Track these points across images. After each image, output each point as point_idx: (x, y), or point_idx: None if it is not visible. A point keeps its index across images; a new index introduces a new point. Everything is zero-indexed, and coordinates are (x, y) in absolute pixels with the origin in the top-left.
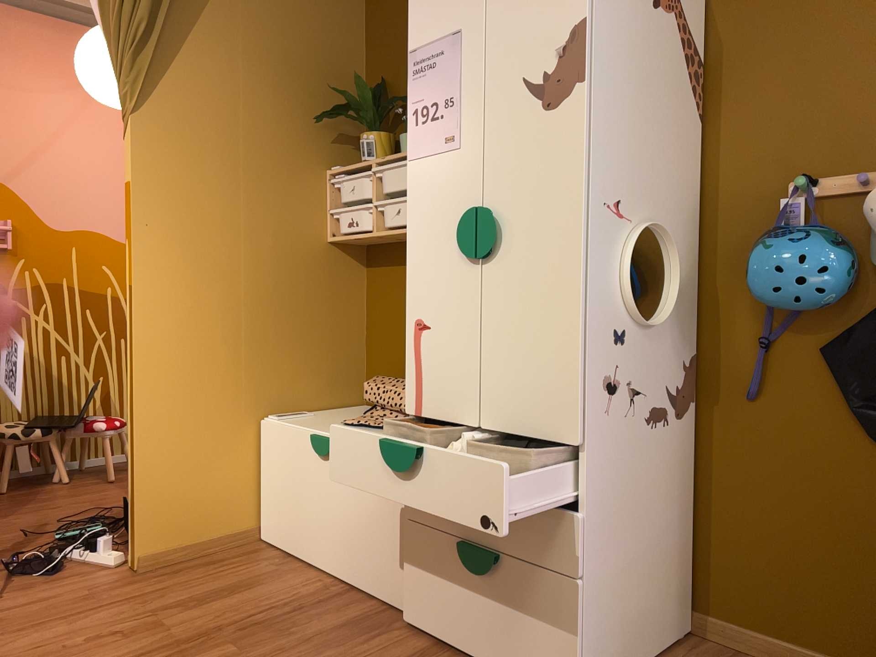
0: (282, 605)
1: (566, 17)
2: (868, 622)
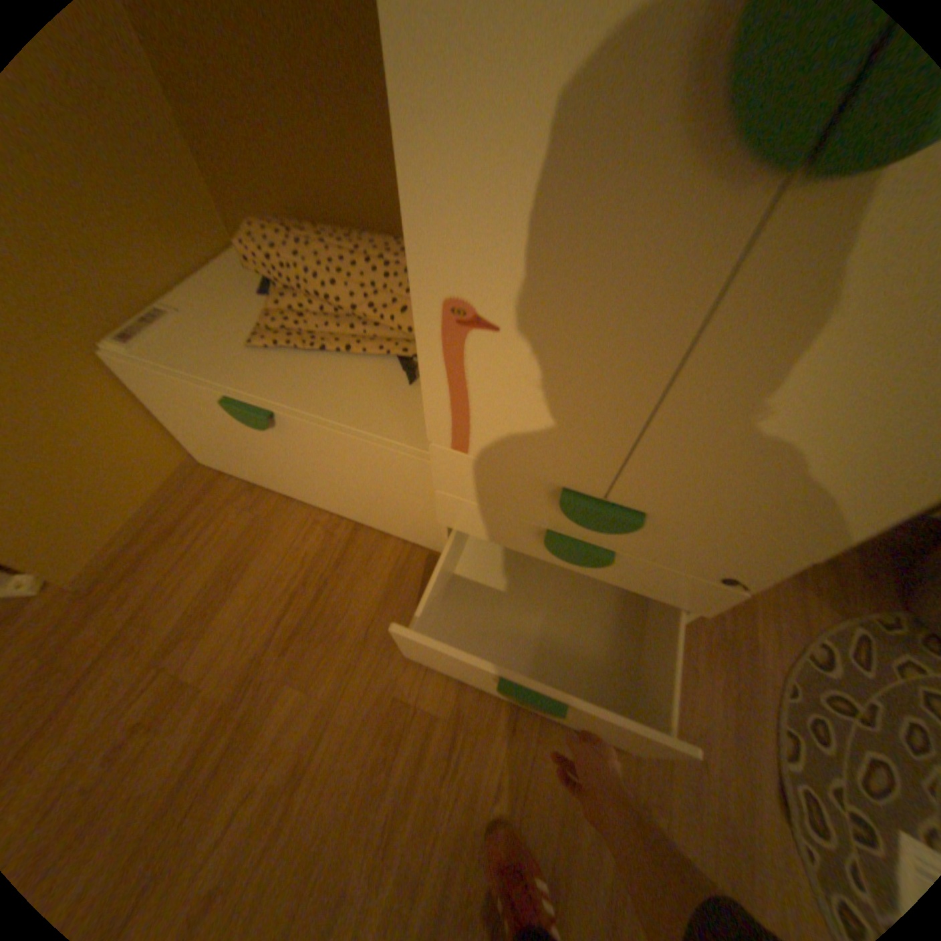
0: (301, 584)
1: None
2: None
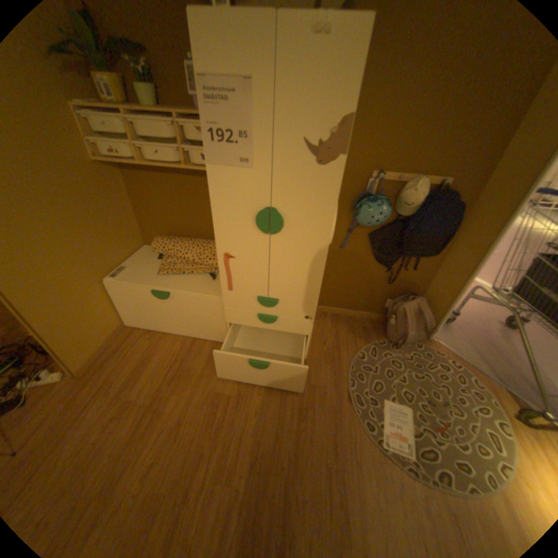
0: (174, 361)
1: (340, 106)
2: (360, 302)
